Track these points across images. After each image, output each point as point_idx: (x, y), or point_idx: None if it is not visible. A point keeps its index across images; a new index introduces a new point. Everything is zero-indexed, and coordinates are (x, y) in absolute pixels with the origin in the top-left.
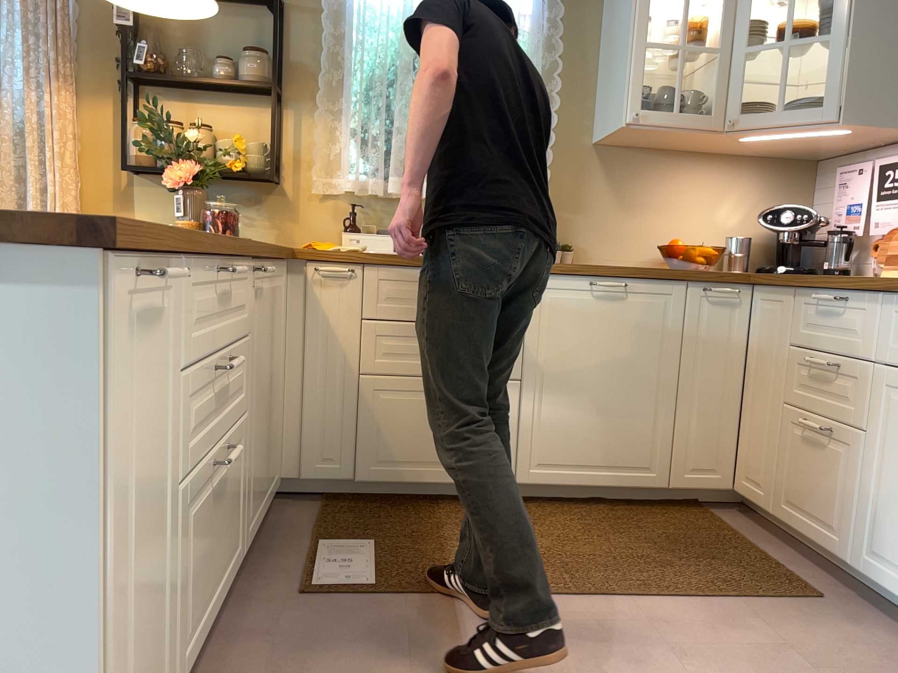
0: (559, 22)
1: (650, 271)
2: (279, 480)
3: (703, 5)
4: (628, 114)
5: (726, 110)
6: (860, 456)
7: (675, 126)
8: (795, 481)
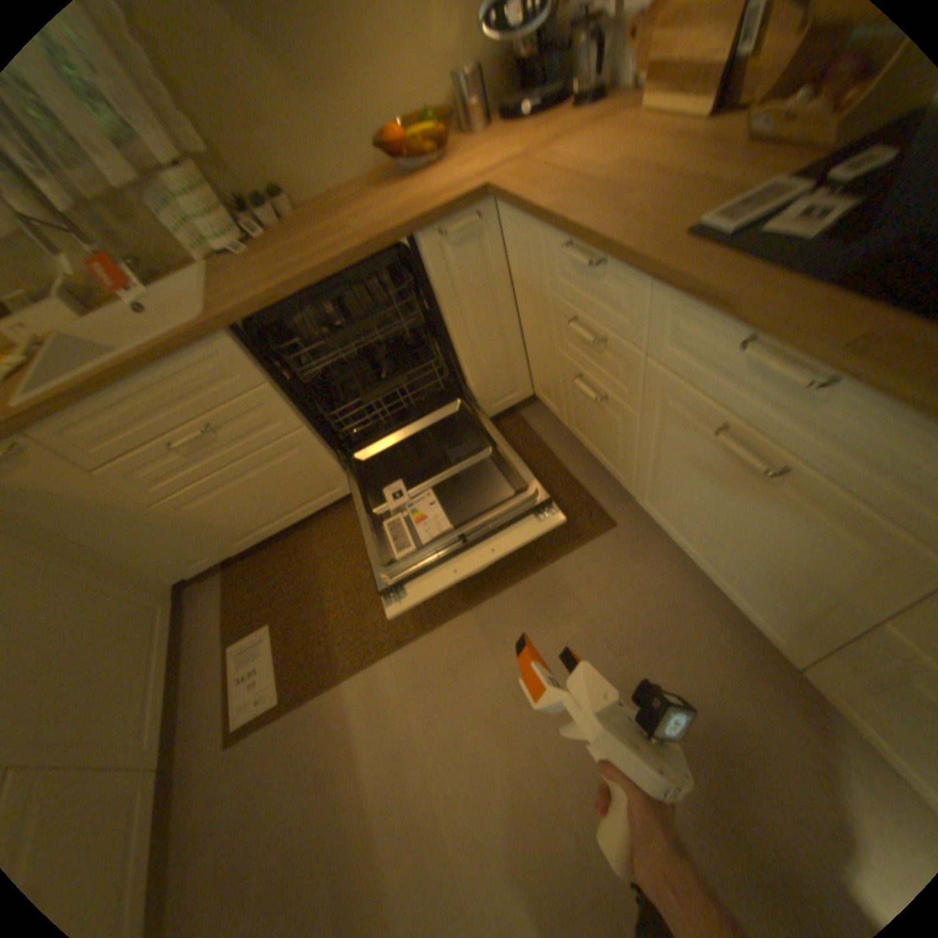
0: None
1: (365, 251)
2: (169, 591)
3: None
4: None
5: None
6: (634, 432)
7: None
8: (579, 417)
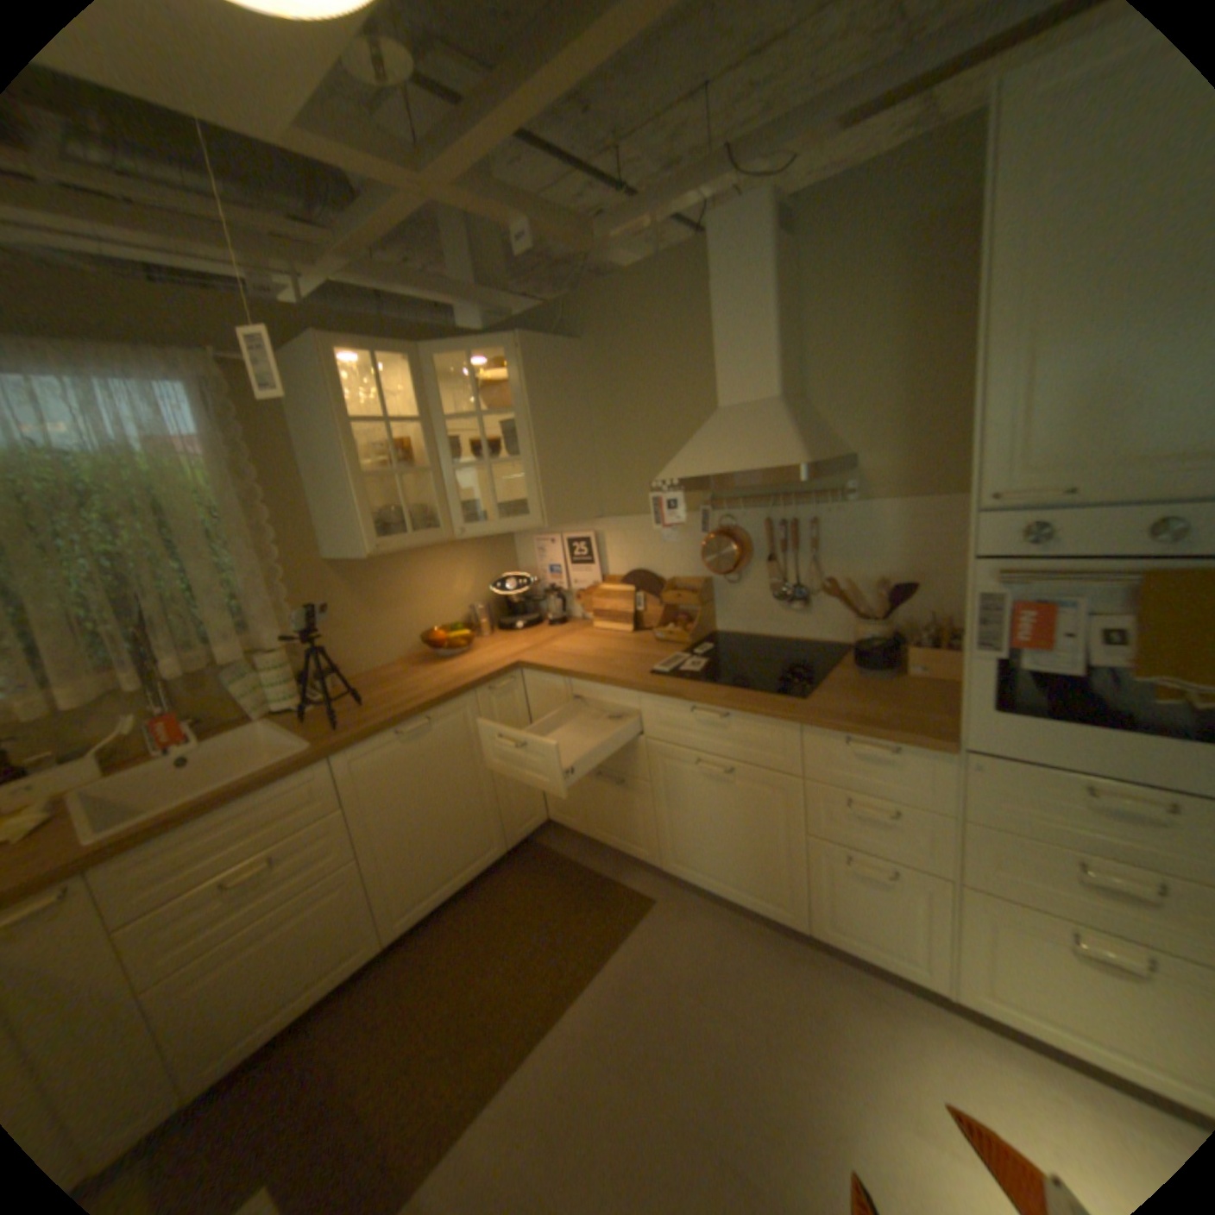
0: (237, 445)
1: (442, 699)
2: None
3: (395, 421)
4: (364, 549)
5: (448, 521)
6: (648, 799)
7: (411, 547)
8: (599, 815)
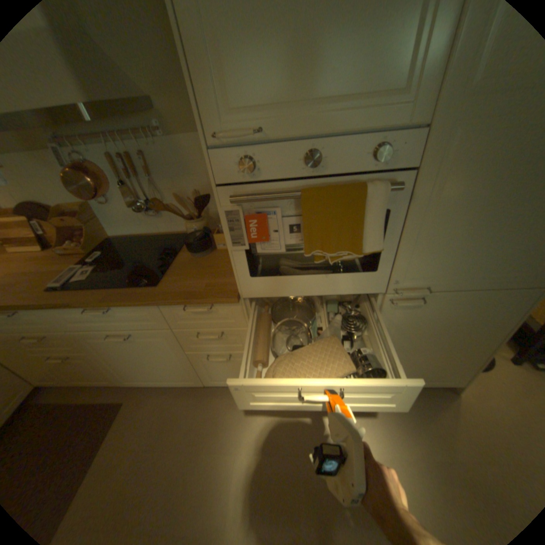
0: None
1: None
2: None
3: None
4: None
5: None
6: (90, 360)
7: None
8: (66, 375)
